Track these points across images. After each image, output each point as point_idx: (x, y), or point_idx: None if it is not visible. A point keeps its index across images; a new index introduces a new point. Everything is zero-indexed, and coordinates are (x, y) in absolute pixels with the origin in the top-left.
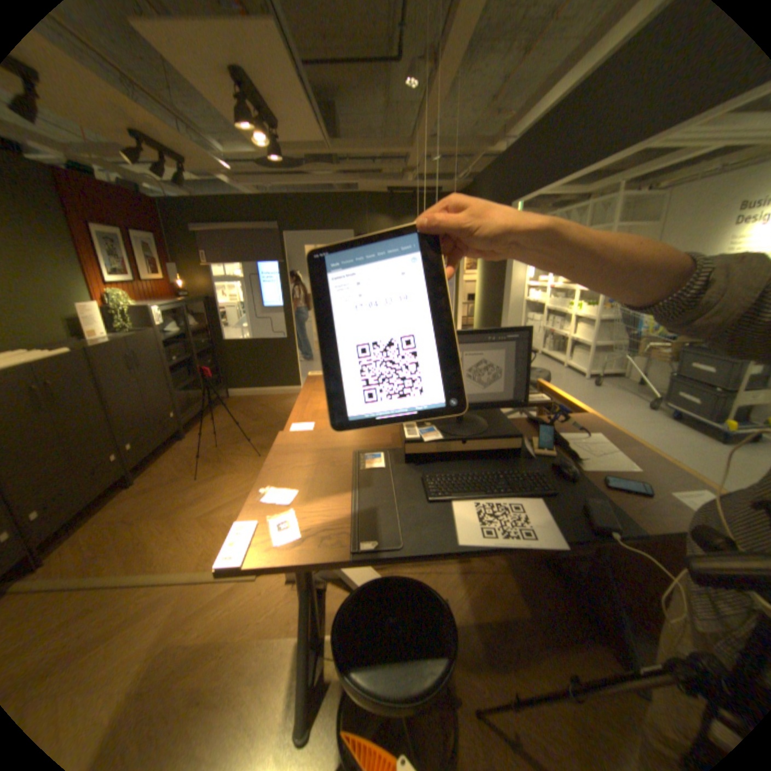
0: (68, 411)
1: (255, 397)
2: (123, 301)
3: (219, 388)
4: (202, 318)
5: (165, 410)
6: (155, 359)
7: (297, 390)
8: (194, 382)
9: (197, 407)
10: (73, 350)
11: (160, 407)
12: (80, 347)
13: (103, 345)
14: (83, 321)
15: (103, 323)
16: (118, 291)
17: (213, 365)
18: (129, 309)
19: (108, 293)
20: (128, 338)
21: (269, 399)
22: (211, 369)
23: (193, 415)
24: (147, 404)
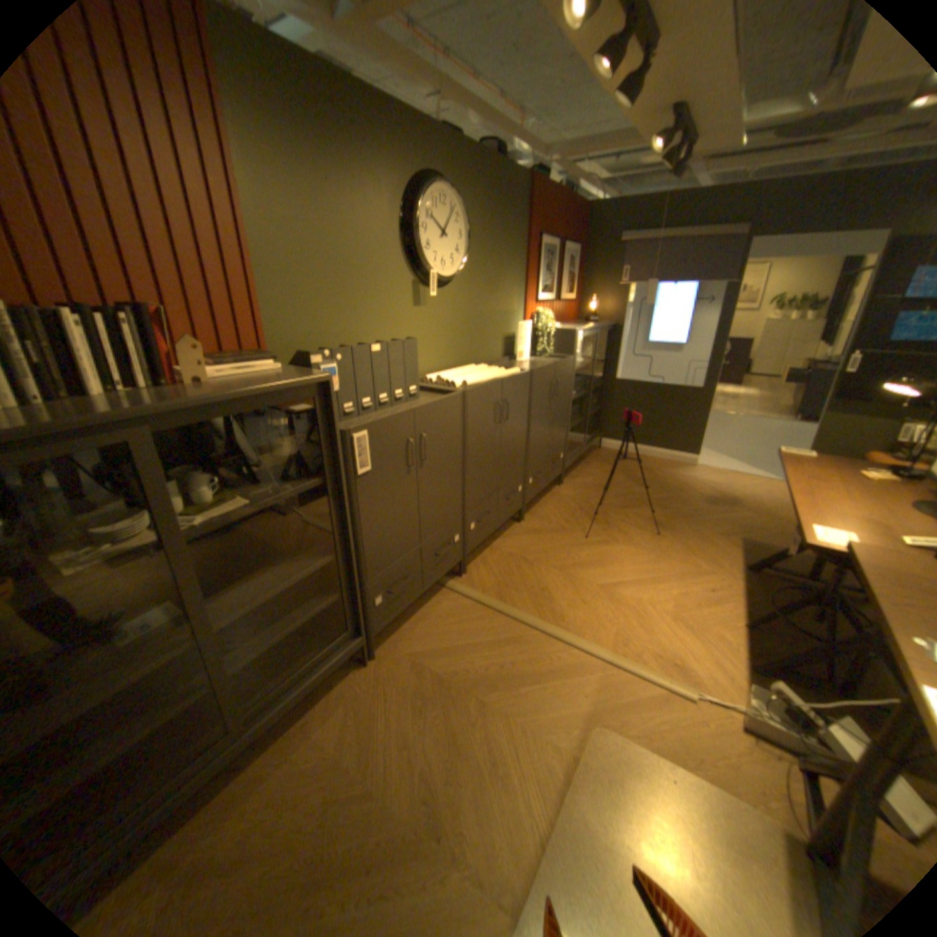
0: (509, 433)
1: (632, 455)
2: (549, 323)
3: (595, 435)
4: (600, 349)
5: (558, 450)
6: (566, 391)
7: (691, 460)
8: (579, 423)
9: (578, 452)
10: (523, 372)
11: (556, 446)
12: (525, 369)
13: (542, 370)
14: (519, 341)
15: (529, 345)
16: (545, 311)
17: (596, 407)
18: (555, 332)
19: (538, 313)
20: (557, 365)
21: (652, 462)
22: (594, 411)
23: (573, 461)
24: (550, 440)
